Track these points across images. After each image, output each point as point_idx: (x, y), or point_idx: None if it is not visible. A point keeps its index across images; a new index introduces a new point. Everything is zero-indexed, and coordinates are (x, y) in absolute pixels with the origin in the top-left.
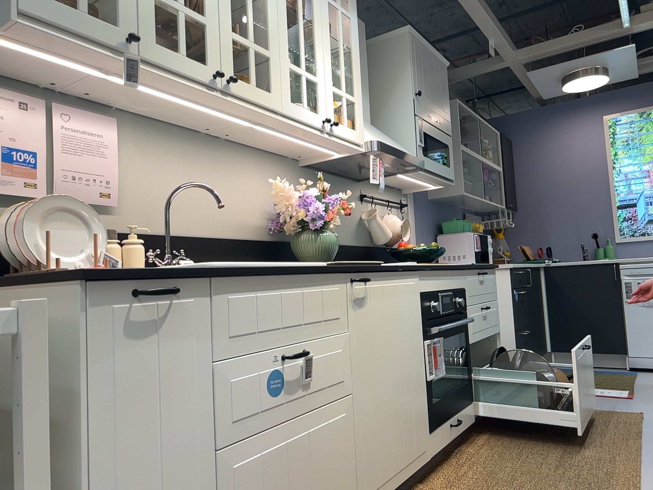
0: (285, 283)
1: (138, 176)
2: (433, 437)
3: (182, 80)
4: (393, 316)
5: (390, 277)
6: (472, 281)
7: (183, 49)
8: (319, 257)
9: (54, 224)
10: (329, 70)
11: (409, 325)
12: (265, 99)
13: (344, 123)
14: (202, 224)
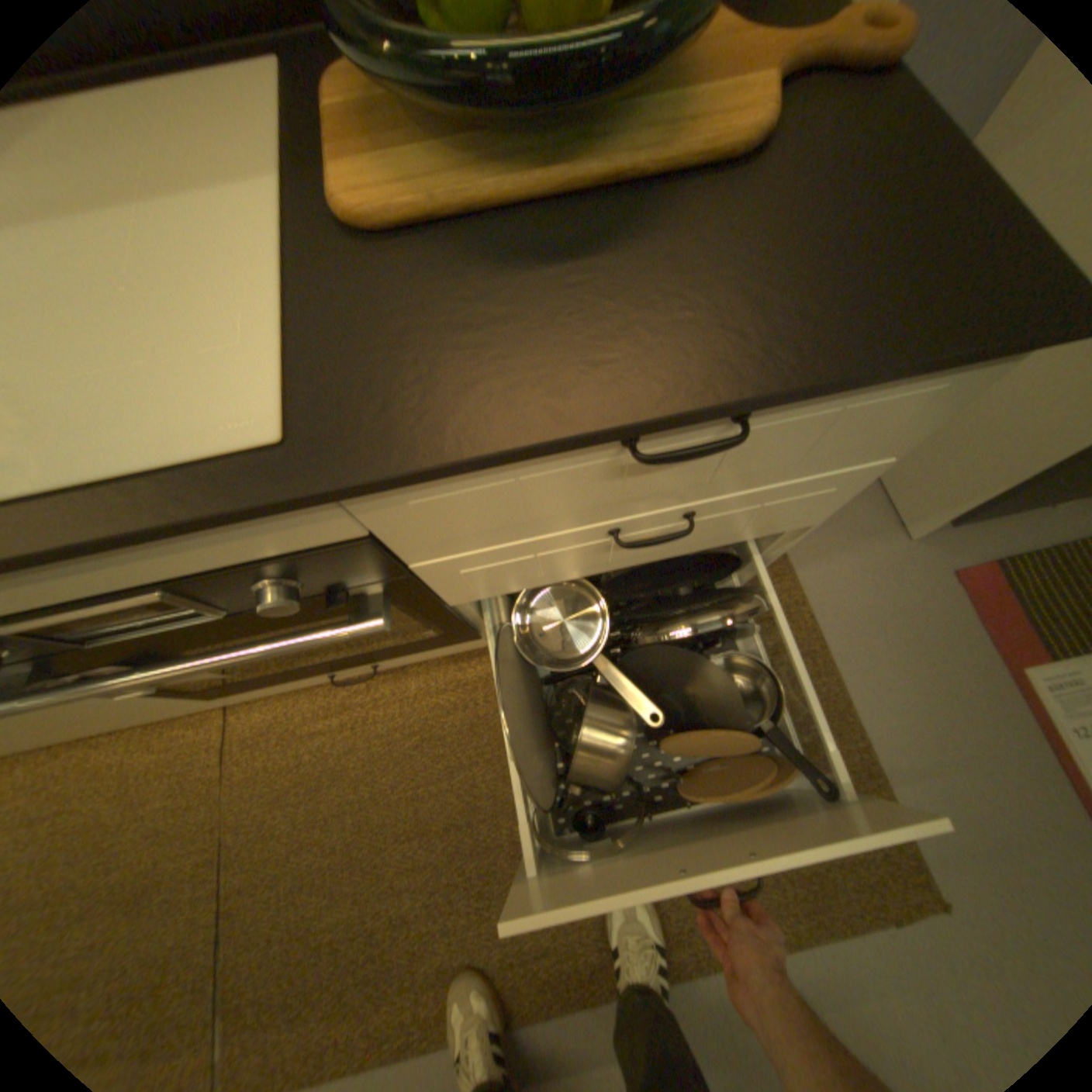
0: None
1: None
2: (234, 697)
3: None
4: None
5: None
6: (474, 498)
7: None
8: None
9: None
10: None
11: None
12: None
13: None
14: None
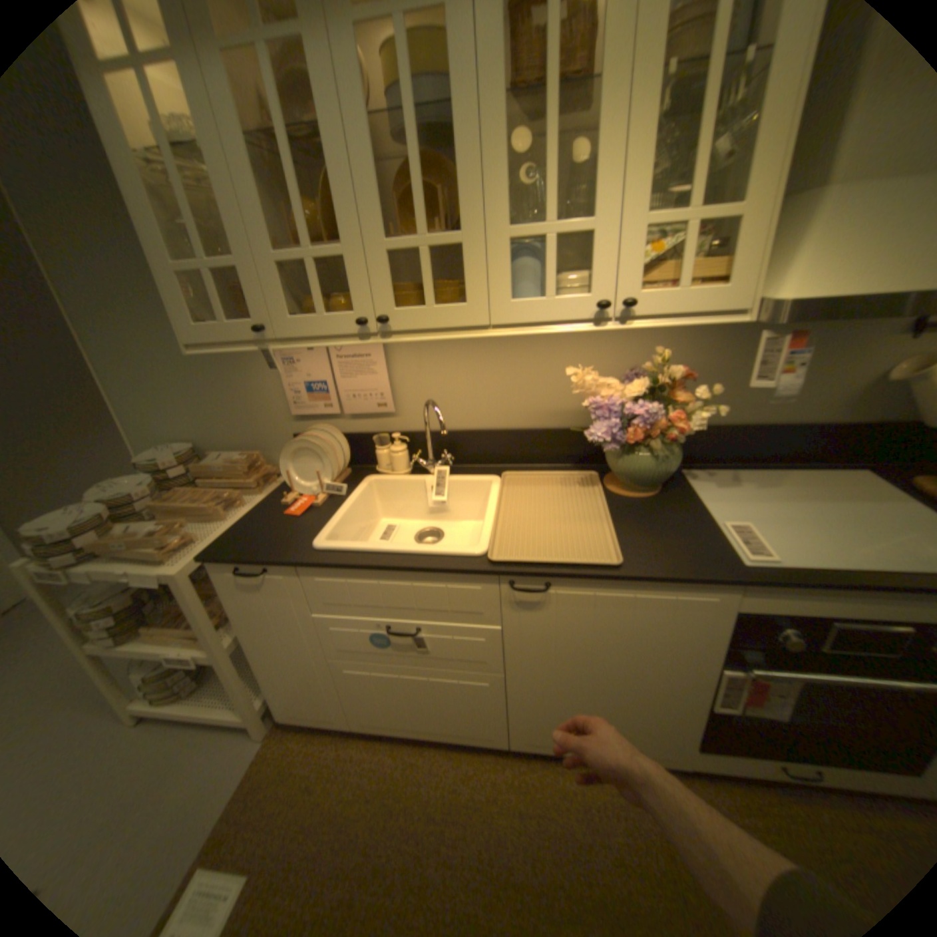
0: (387, 575)
1: (415, 381)
2: (709, 760)
3: (330, 341)
4: (619, 629)
5: (623, 586)
6: None
7: (320, 307)
8: (628, 480)
9: (308, 456)
10: (642, 177)
11: (672, 646)
12: (454, 318)
13: (693, 275)
14: (492, 417)
